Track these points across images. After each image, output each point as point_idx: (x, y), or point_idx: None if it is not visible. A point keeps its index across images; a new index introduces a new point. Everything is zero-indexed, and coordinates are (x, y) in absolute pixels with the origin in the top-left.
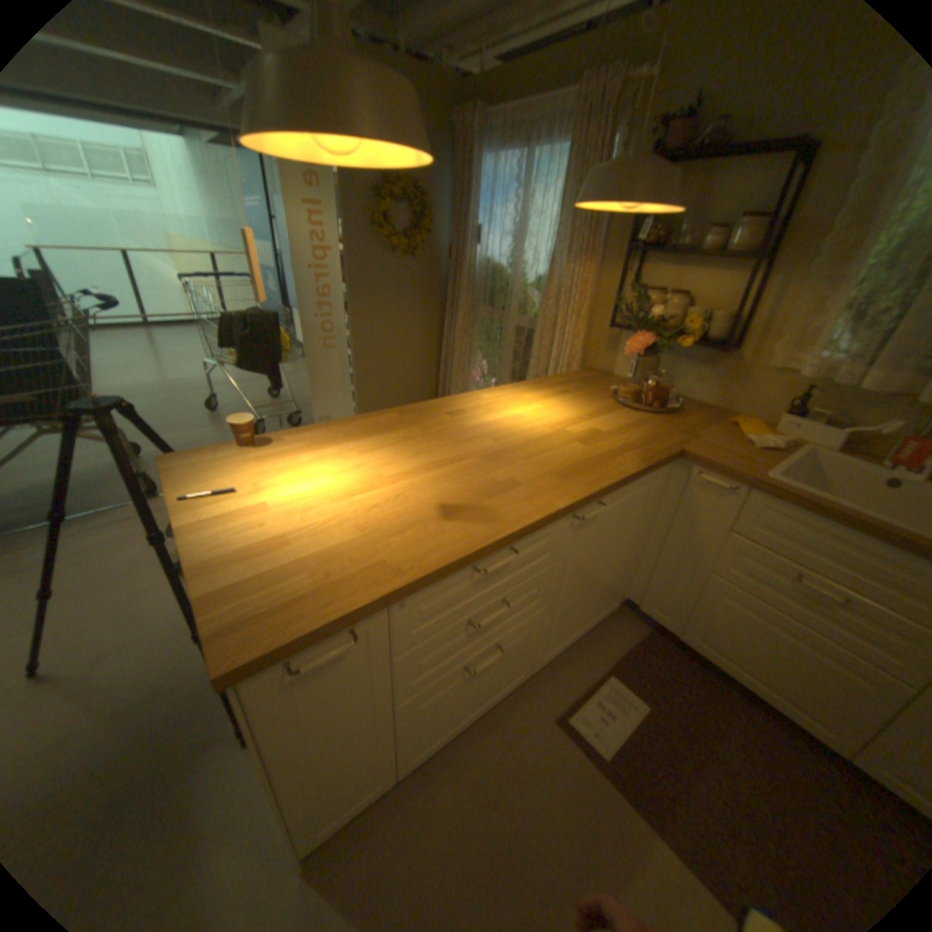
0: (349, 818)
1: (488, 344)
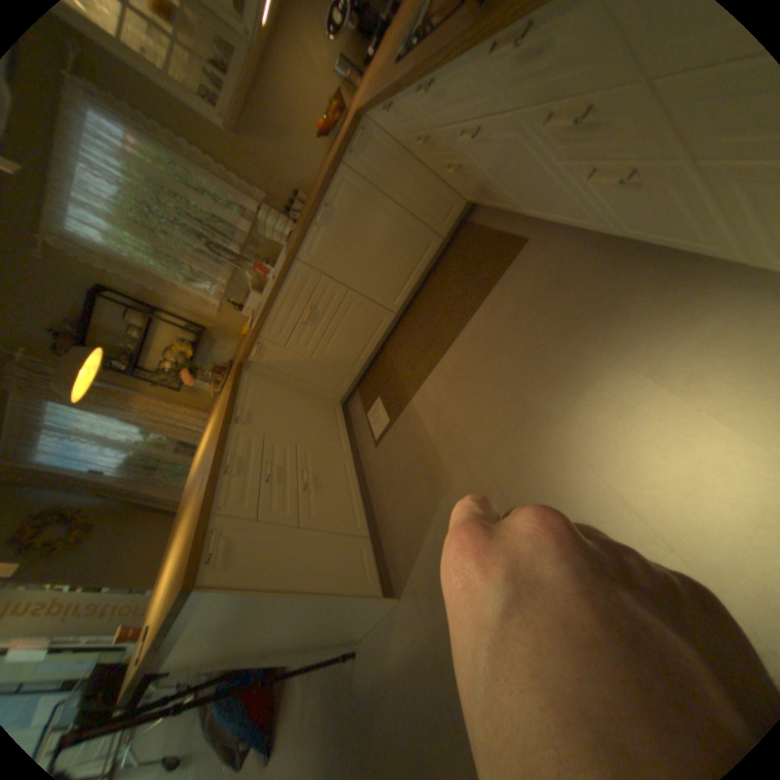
0: (371, 565)
1: None
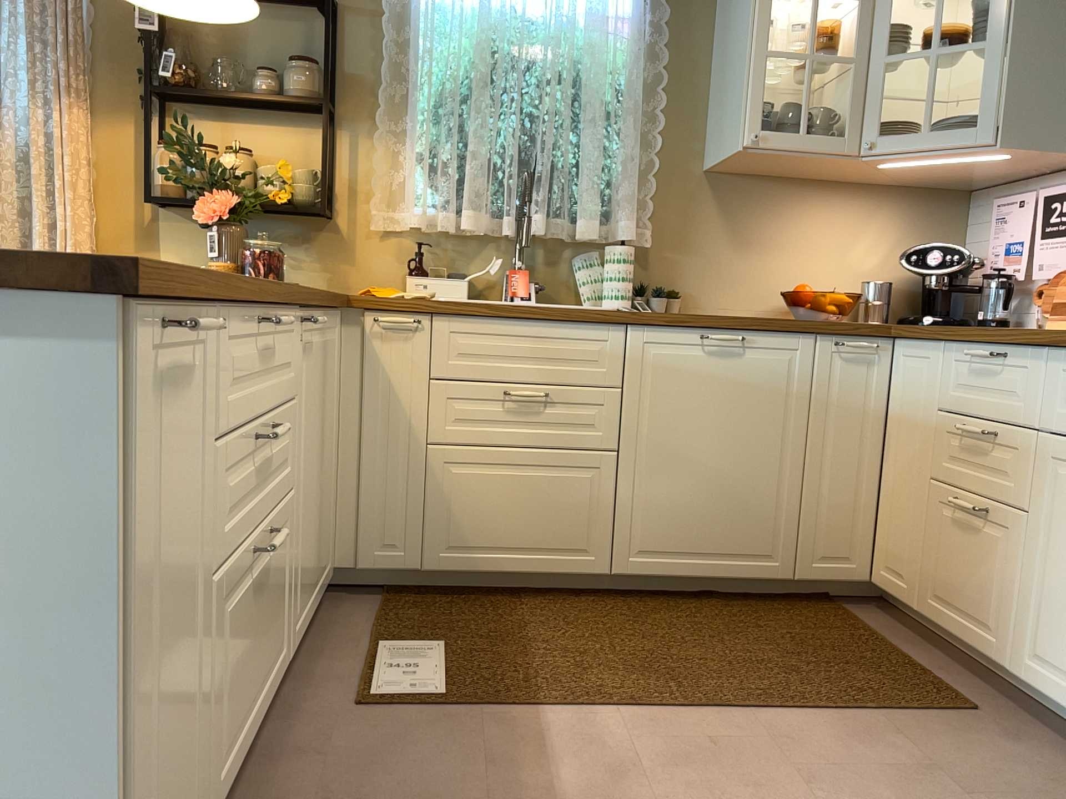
0: None
1: None
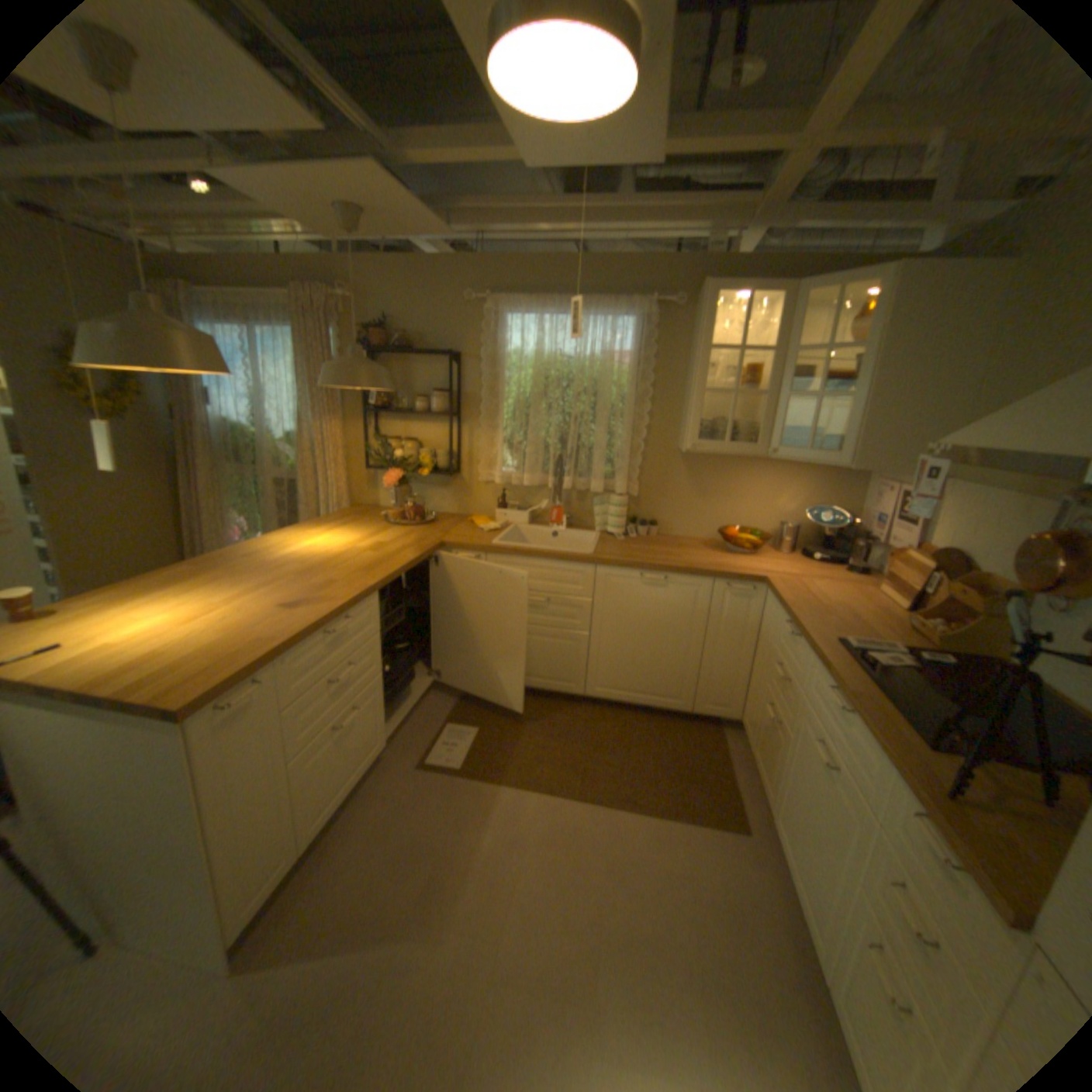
0: (264, 895)
1: (243, 501)
